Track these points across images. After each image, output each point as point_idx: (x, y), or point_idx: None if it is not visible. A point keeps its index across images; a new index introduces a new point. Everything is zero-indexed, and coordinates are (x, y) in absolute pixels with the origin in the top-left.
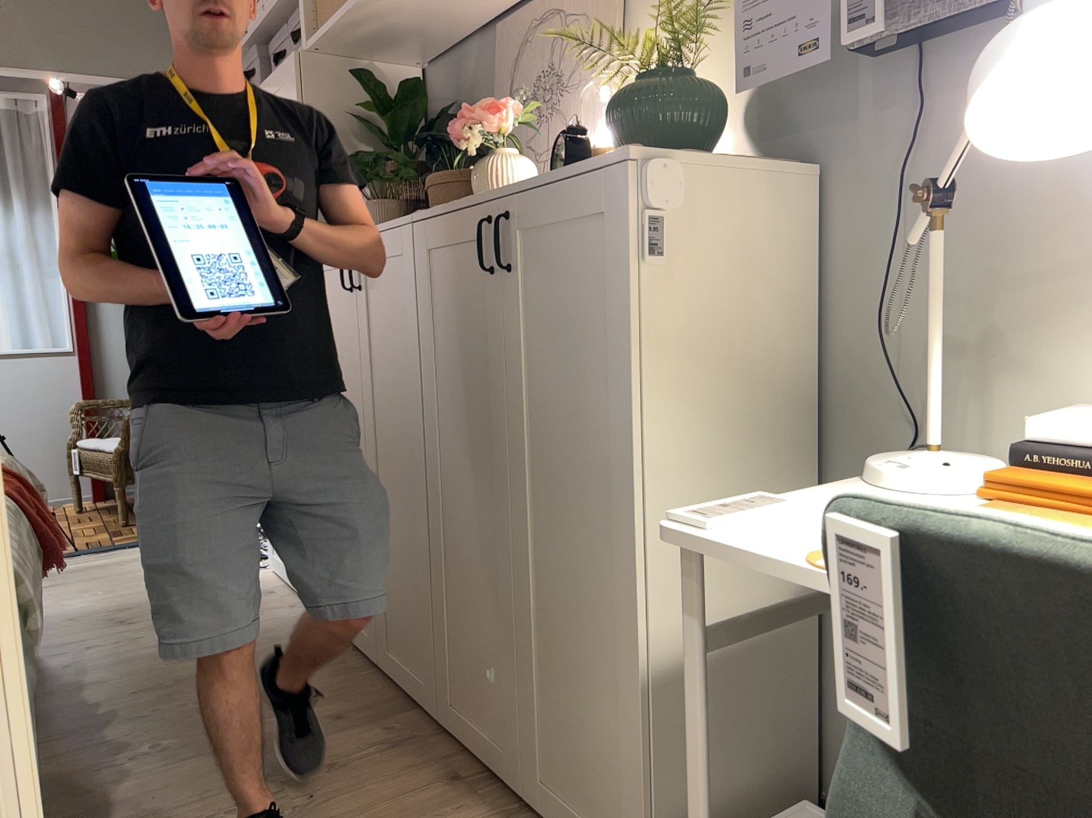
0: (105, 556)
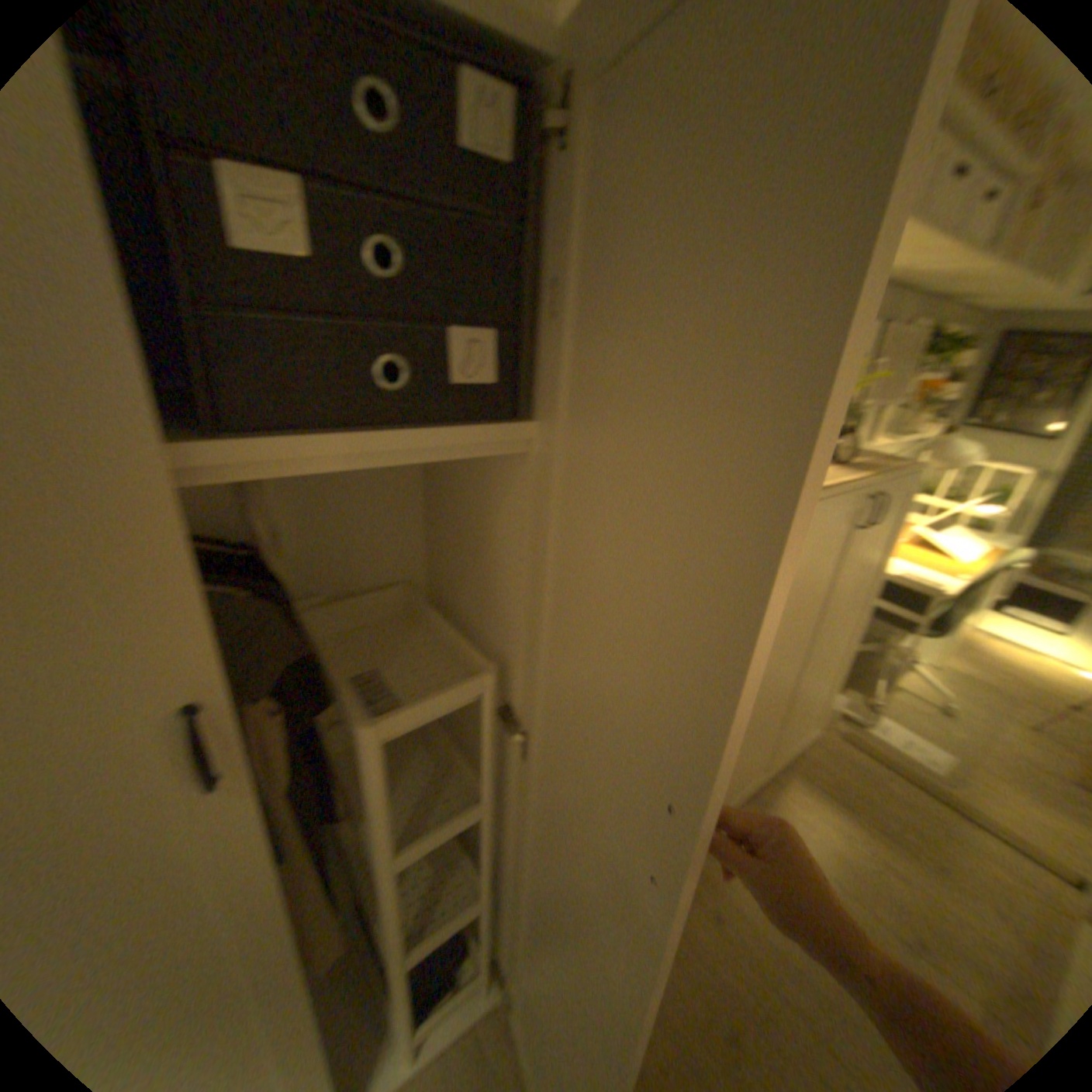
0: None
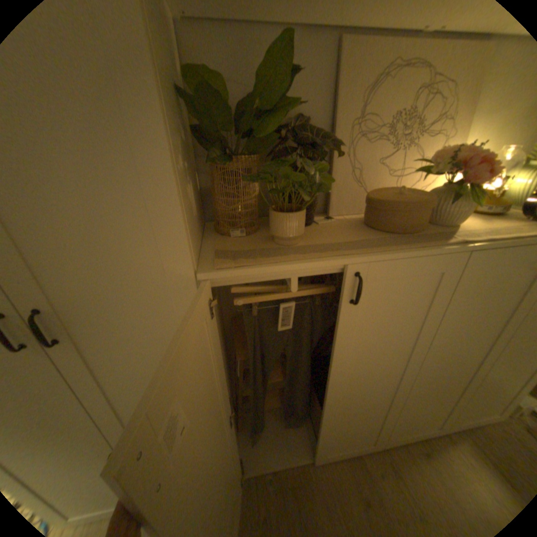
0: None
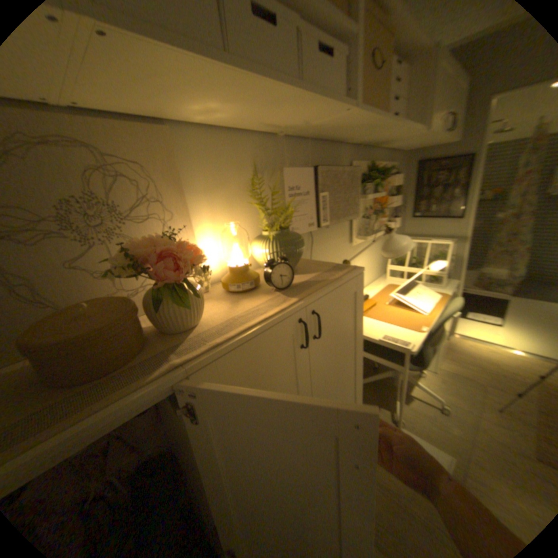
0: None
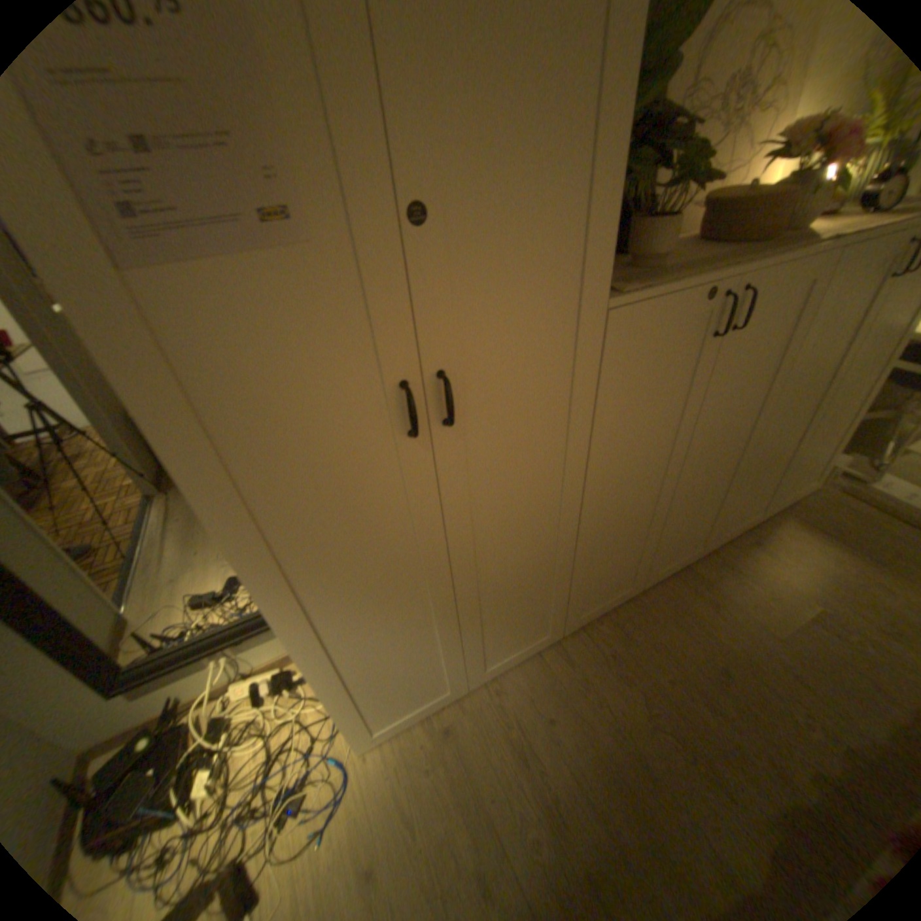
0: None
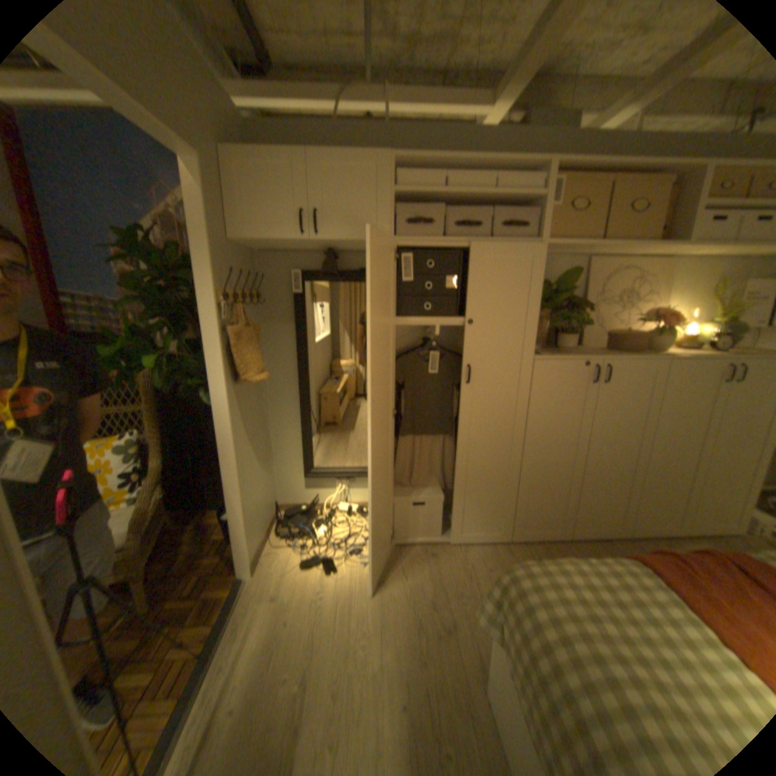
0: (236, 636)
